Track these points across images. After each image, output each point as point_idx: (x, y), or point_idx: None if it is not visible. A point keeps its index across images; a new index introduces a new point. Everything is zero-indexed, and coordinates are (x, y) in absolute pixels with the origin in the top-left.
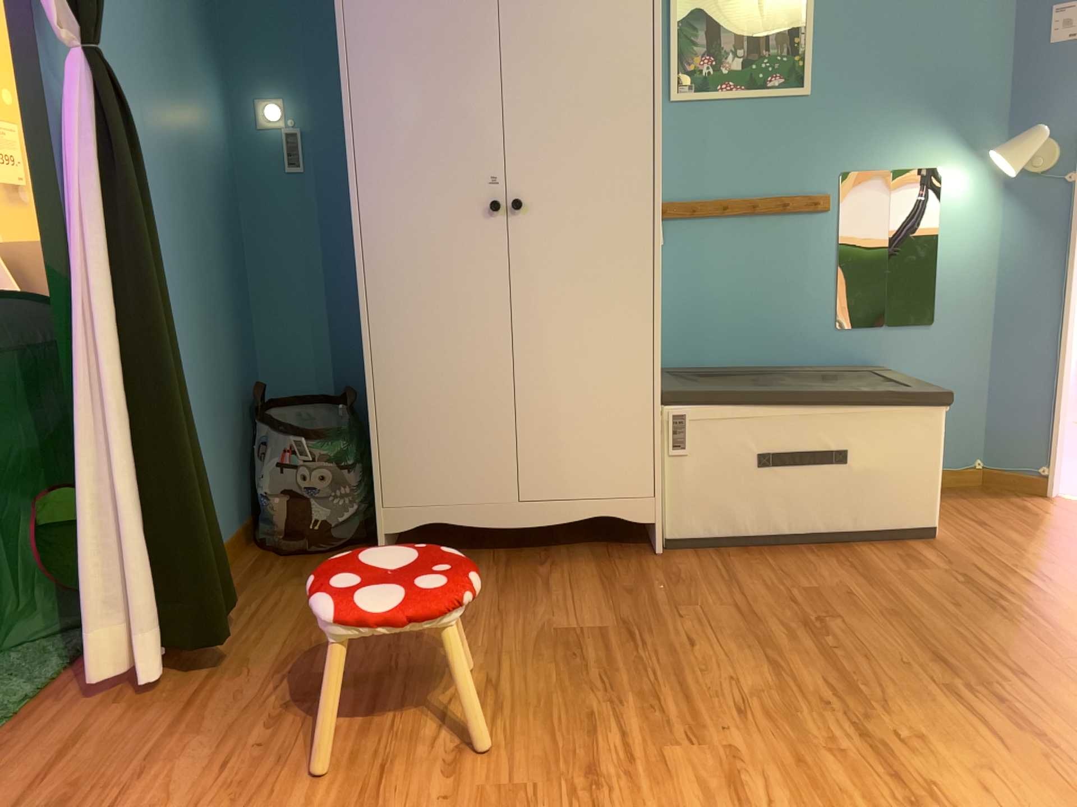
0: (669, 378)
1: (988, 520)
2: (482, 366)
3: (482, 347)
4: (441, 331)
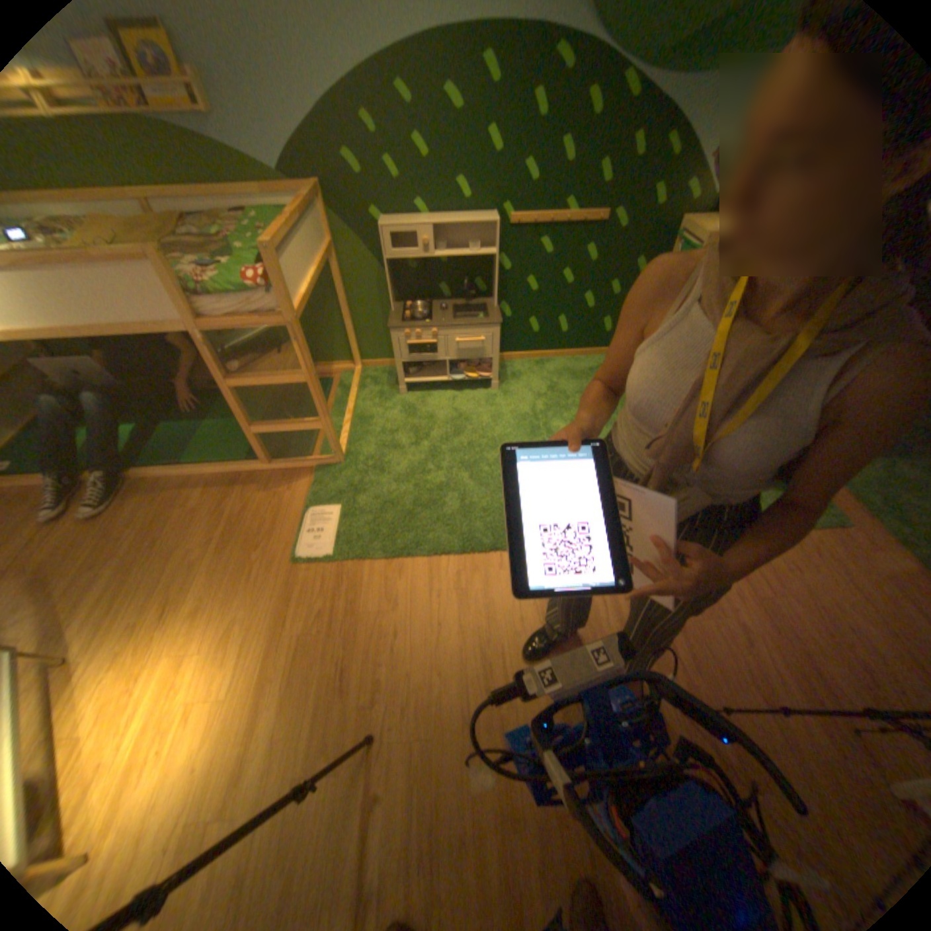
0: None
1: None
2: None
3: None
4: None
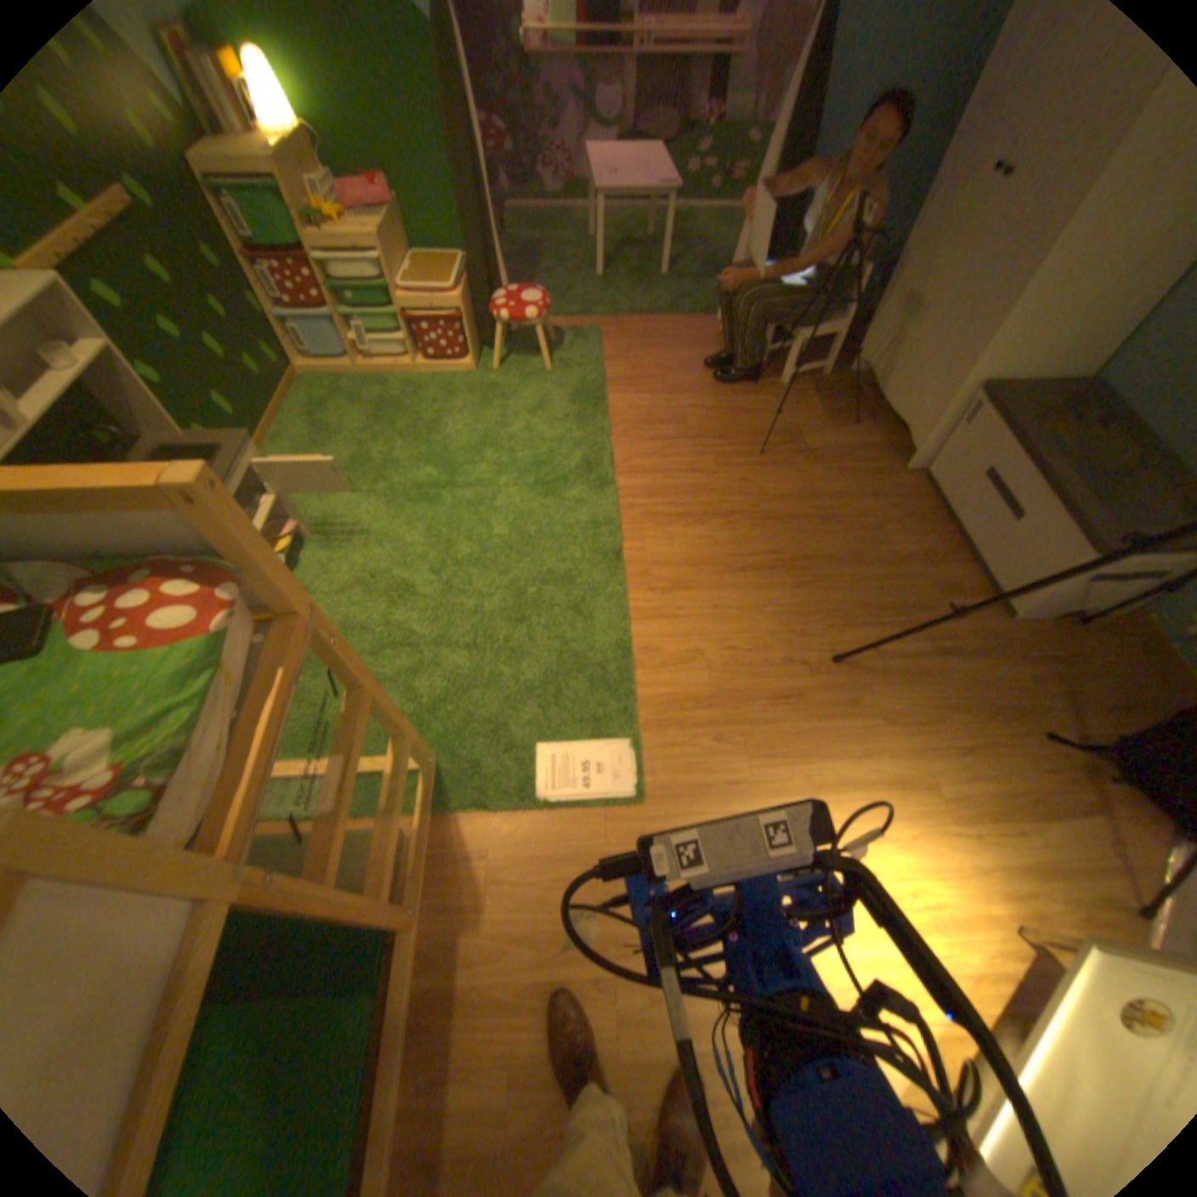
0: (1042, 390)
1: (1075, 676)
2: (928, 293)
3: (934, 280)
4: (930, 255)
